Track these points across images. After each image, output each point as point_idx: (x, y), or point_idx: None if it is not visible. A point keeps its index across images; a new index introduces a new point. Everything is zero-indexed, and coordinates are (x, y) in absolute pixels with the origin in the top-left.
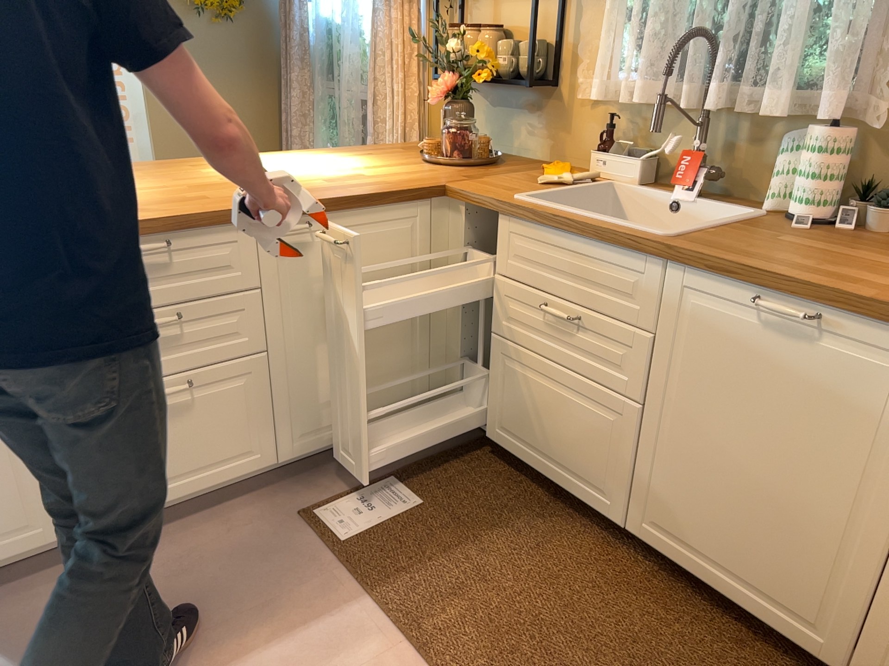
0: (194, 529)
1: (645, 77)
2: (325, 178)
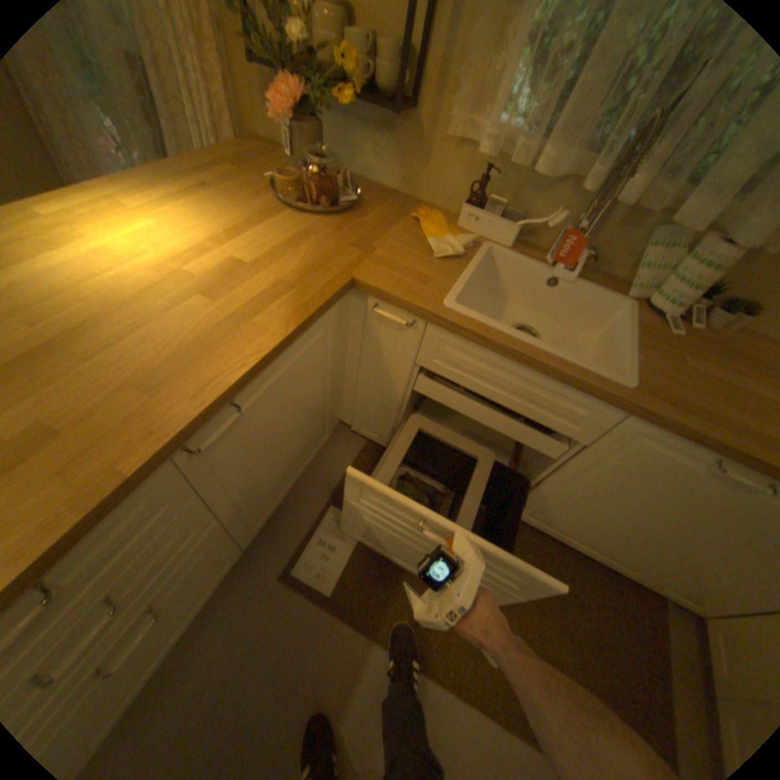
0: (196, 648)
1: (560, 140)
2: (197, 283)
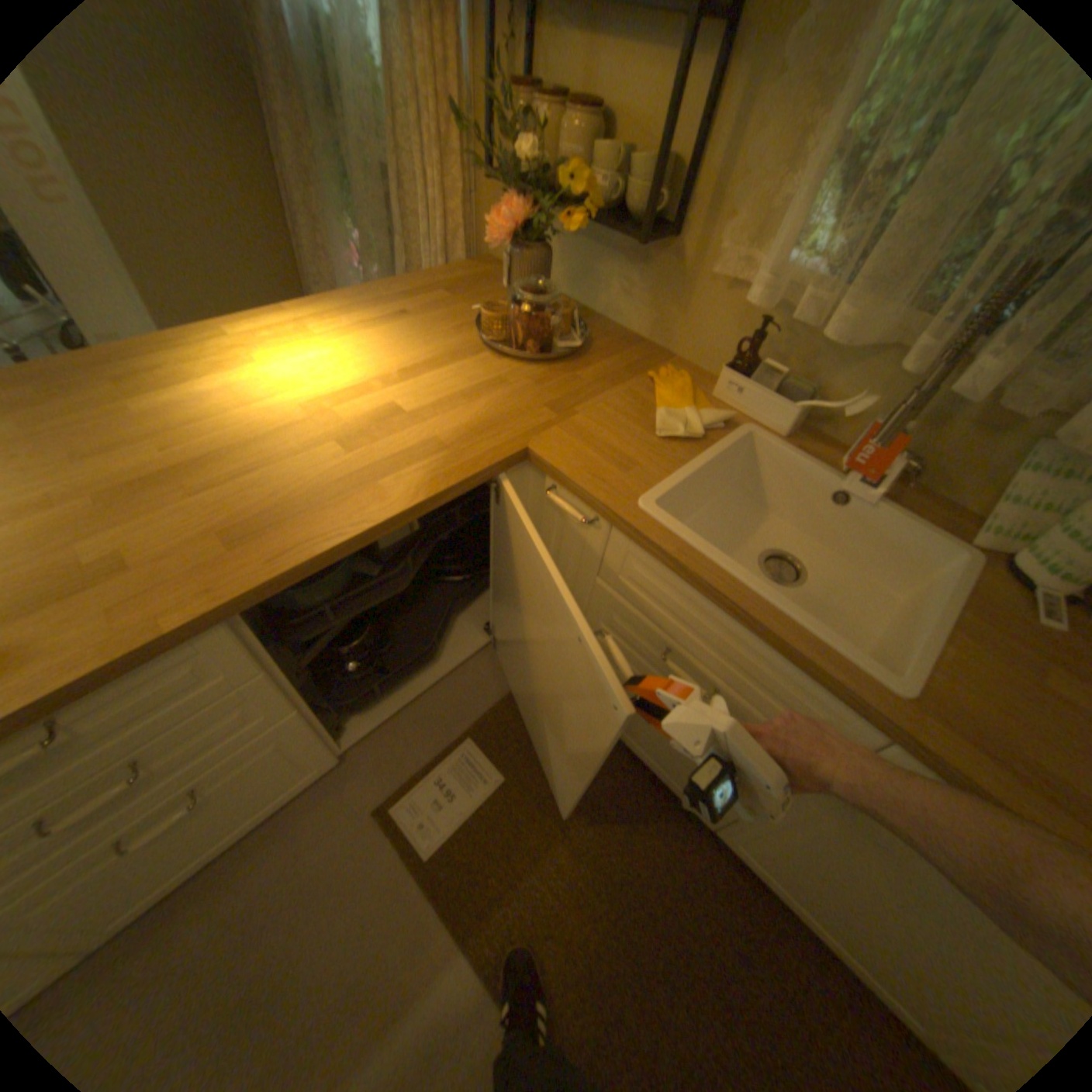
0: (255, 862)
1: (864, 294)
2: (340, 428)
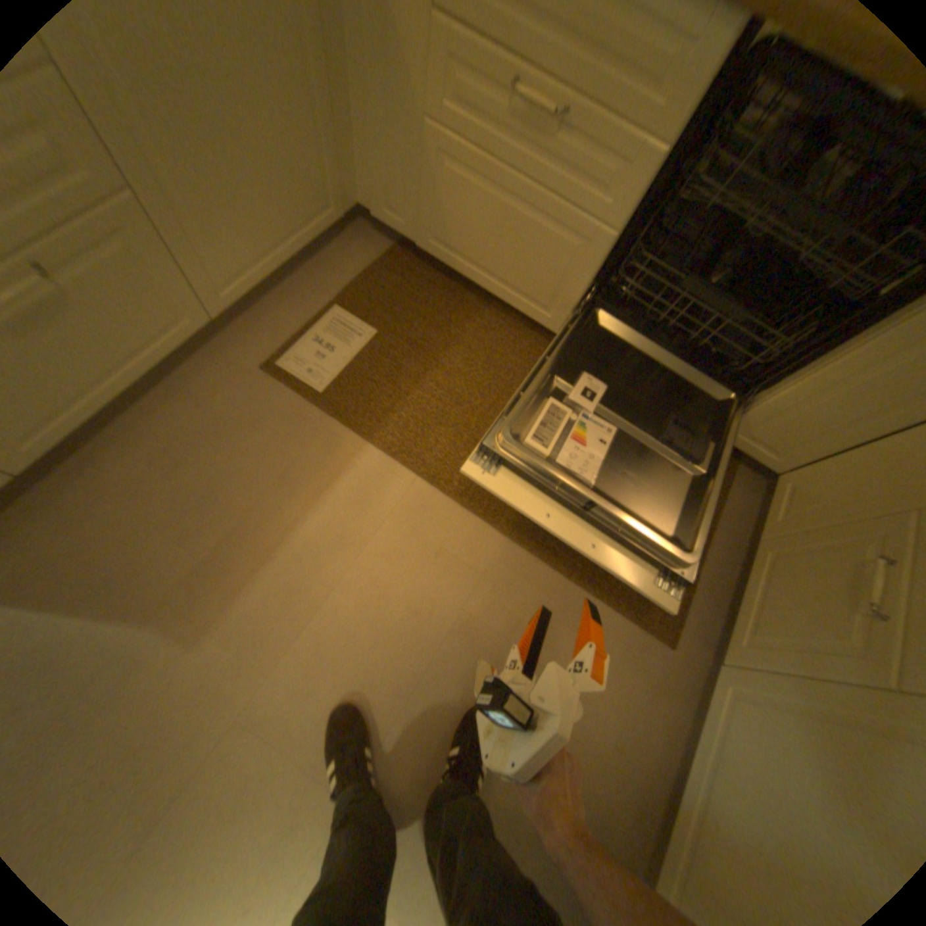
0: (157, 413)
1: None
2: None
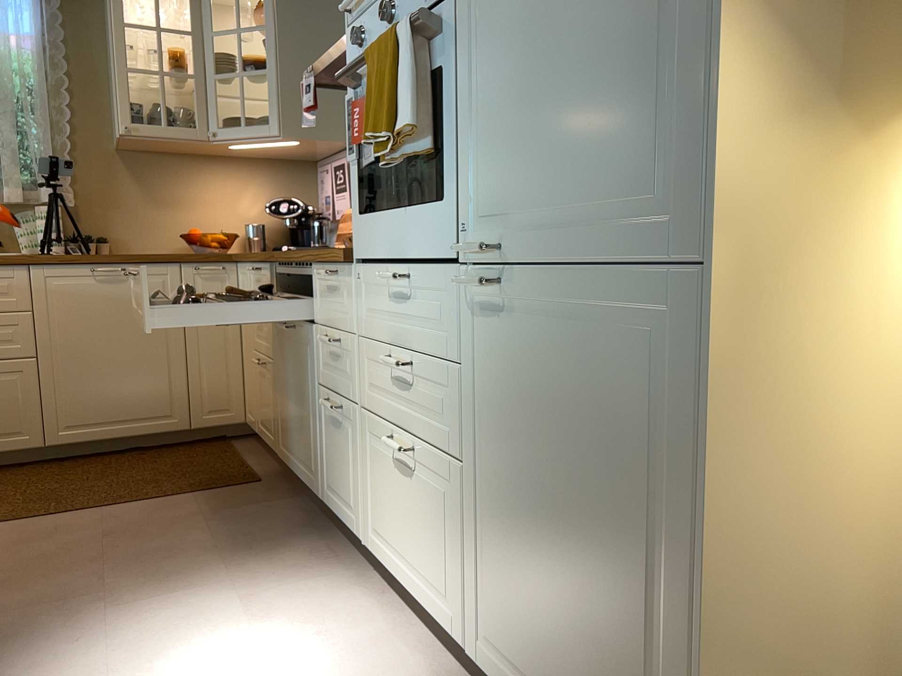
0: None
1: None
2: None
